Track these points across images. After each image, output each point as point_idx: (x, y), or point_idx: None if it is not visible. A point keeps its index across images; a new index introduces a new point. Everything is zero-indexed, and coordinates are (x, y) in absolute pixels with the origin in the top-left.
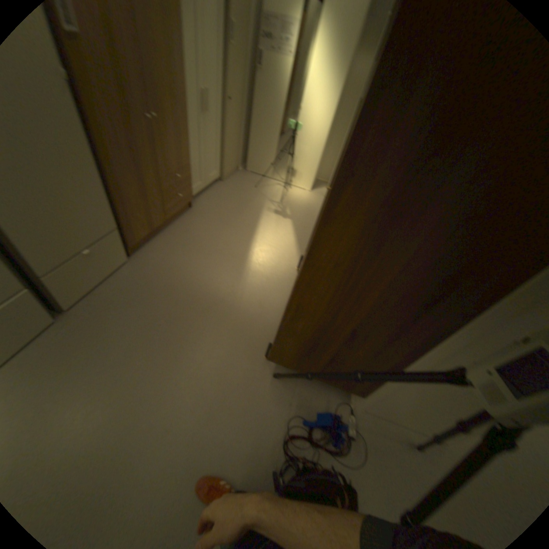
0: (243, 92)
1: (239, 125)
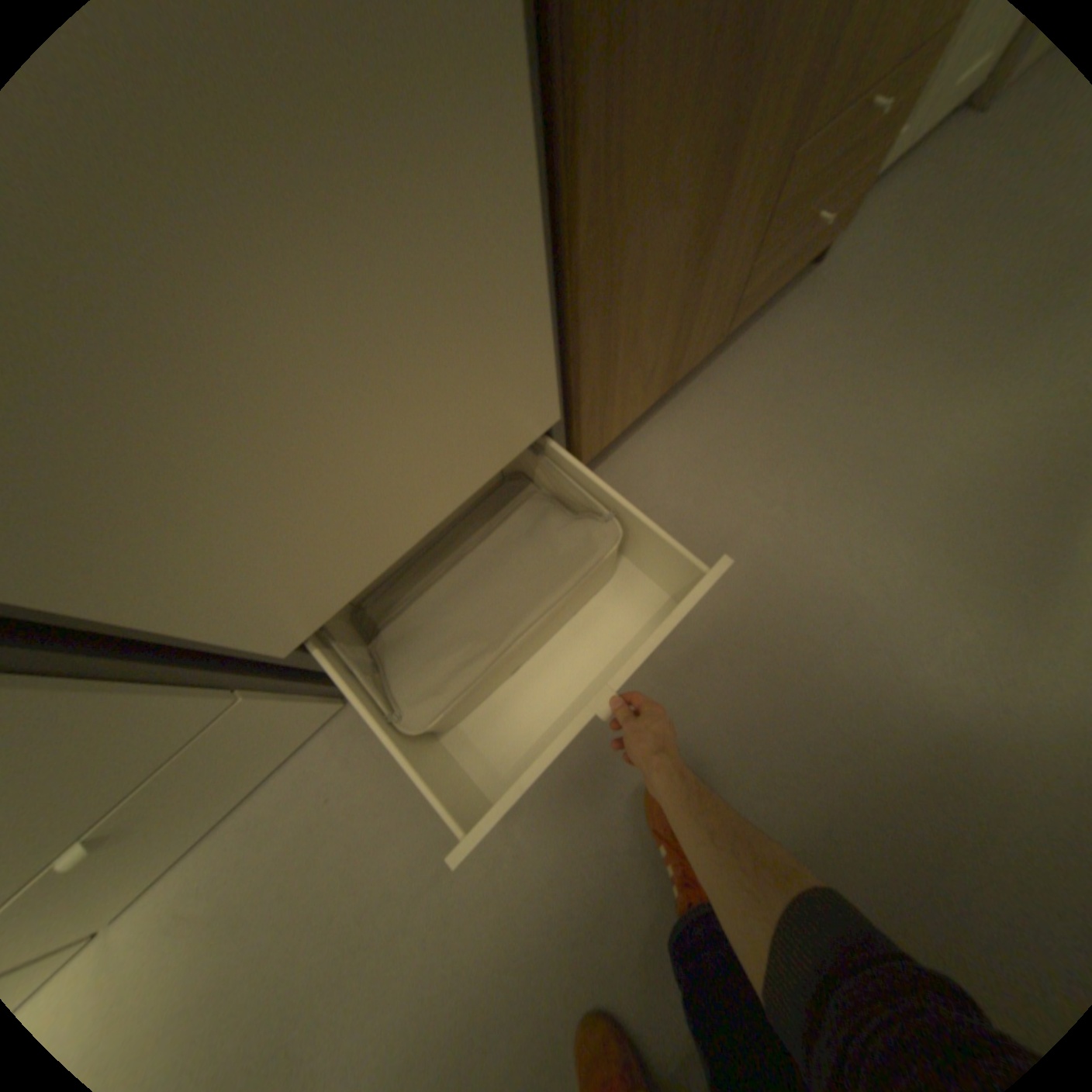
0: None
1: None
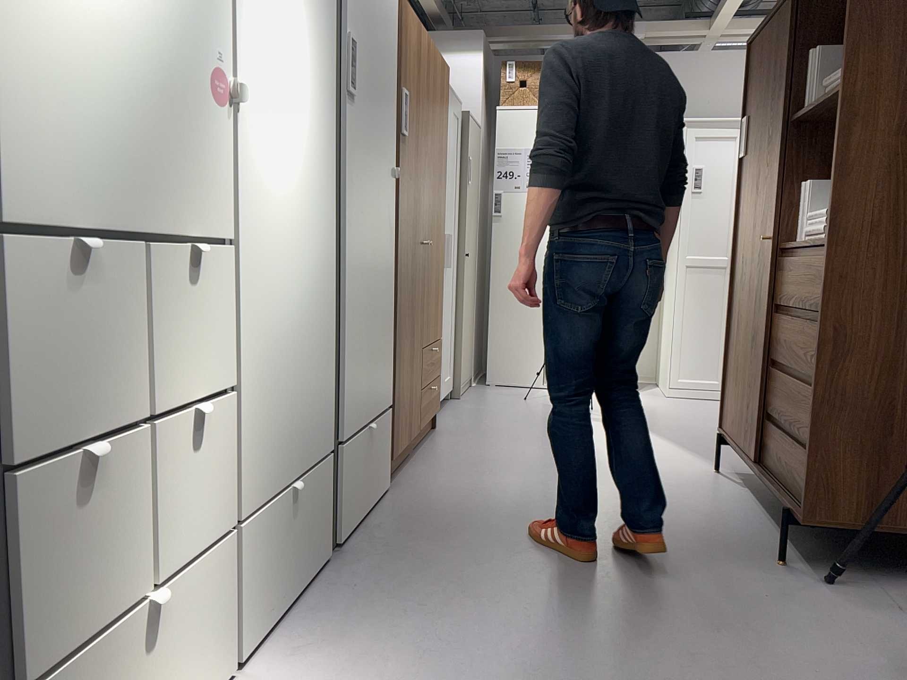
0: (475, 247)
1: (472, 298)
